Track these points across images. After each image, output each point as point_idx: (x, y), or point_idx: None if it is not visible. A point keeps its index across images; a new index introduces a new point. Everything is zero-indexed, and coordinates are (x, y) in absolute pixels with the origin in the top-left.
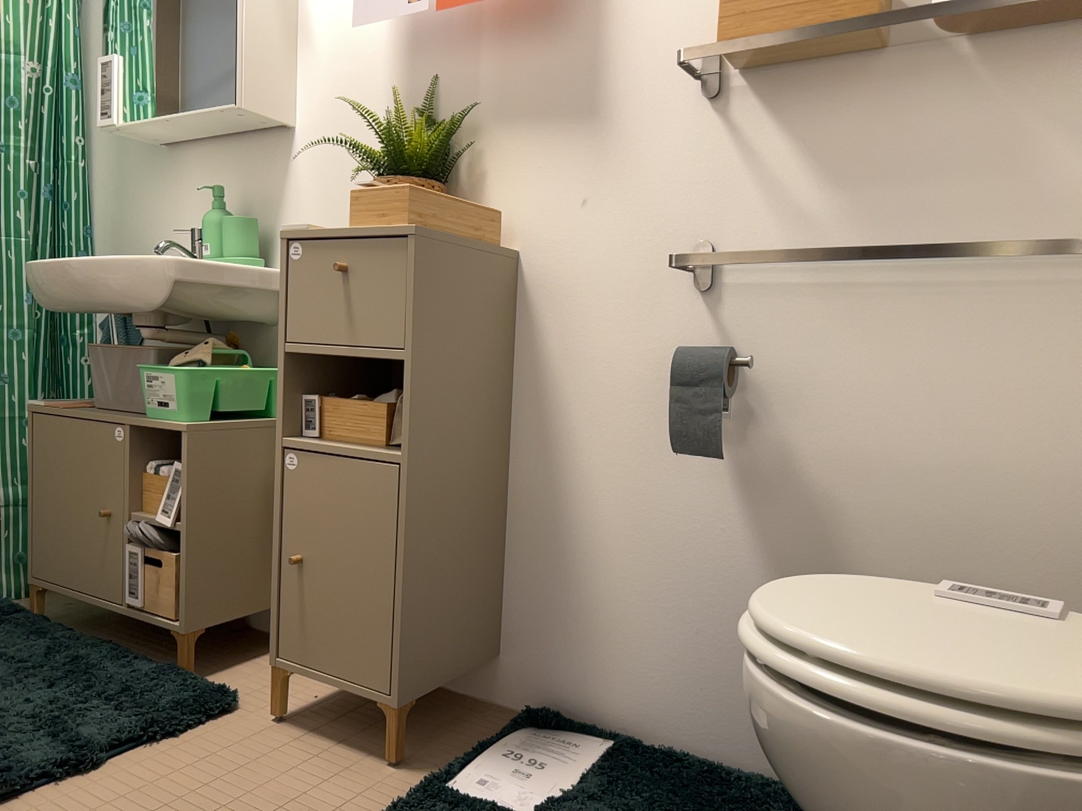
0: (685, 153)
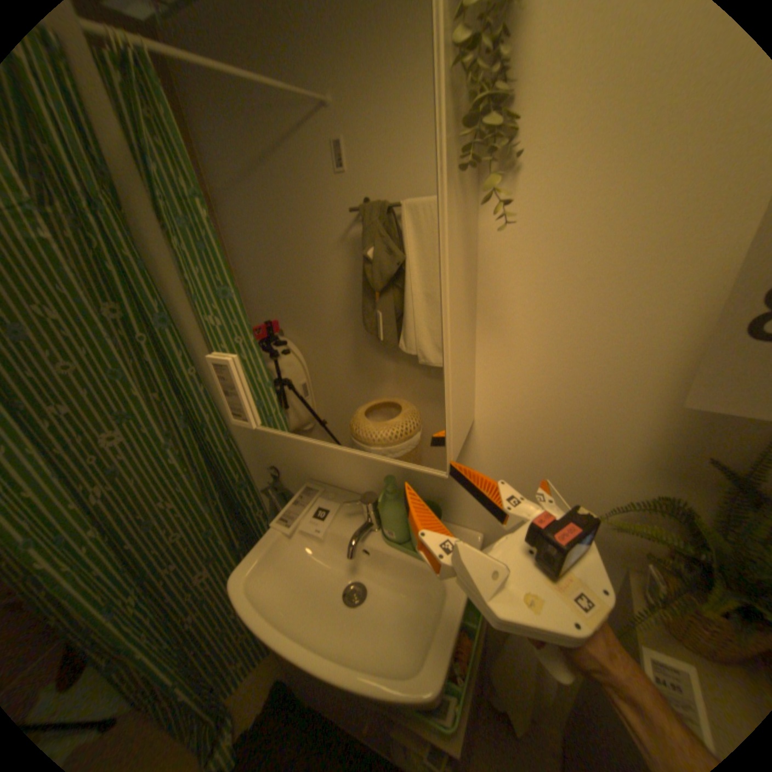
0: None
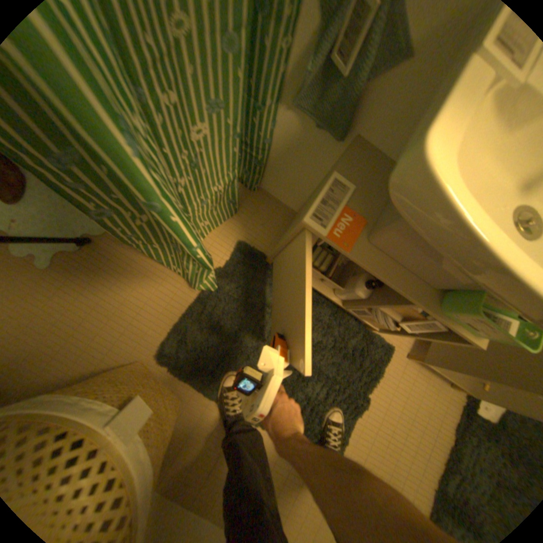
0: None
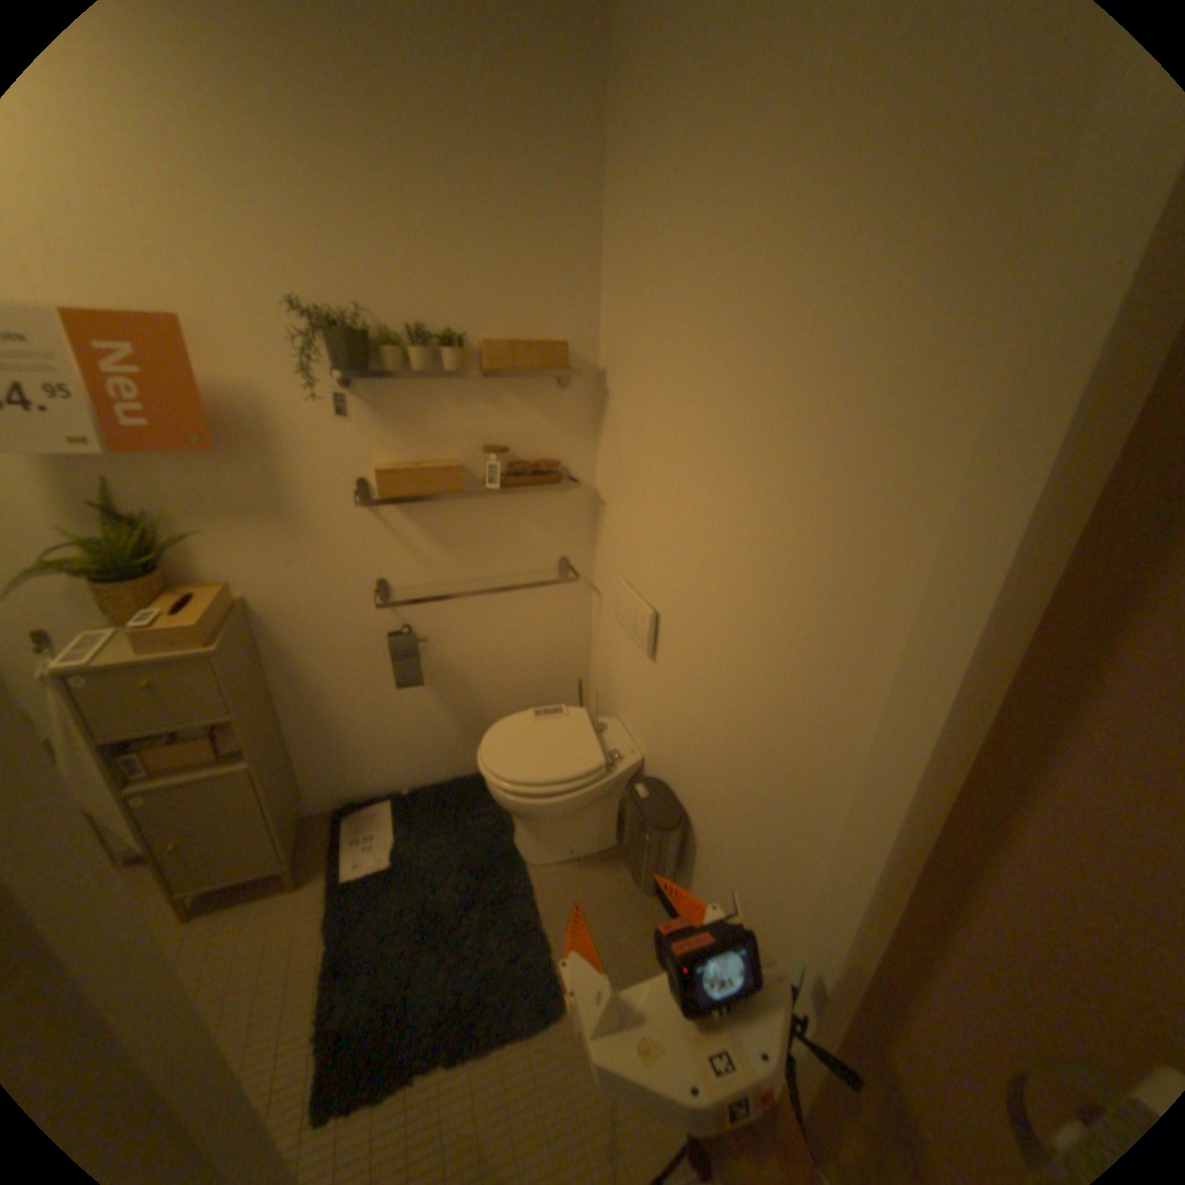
0: (357, 535)
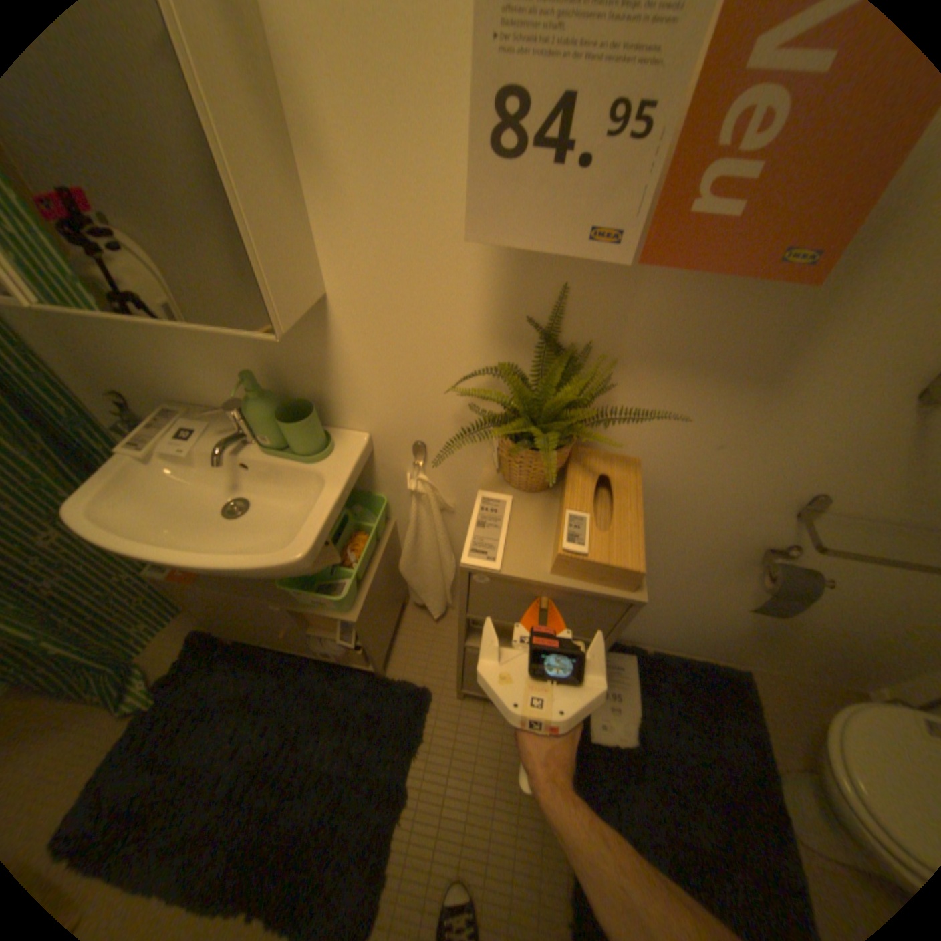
0: (857, 434)
